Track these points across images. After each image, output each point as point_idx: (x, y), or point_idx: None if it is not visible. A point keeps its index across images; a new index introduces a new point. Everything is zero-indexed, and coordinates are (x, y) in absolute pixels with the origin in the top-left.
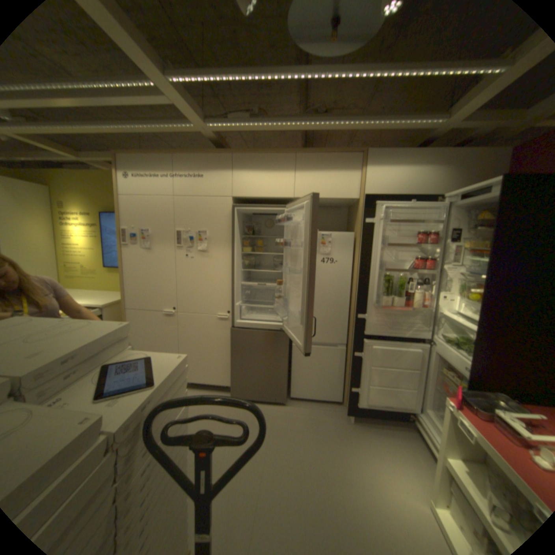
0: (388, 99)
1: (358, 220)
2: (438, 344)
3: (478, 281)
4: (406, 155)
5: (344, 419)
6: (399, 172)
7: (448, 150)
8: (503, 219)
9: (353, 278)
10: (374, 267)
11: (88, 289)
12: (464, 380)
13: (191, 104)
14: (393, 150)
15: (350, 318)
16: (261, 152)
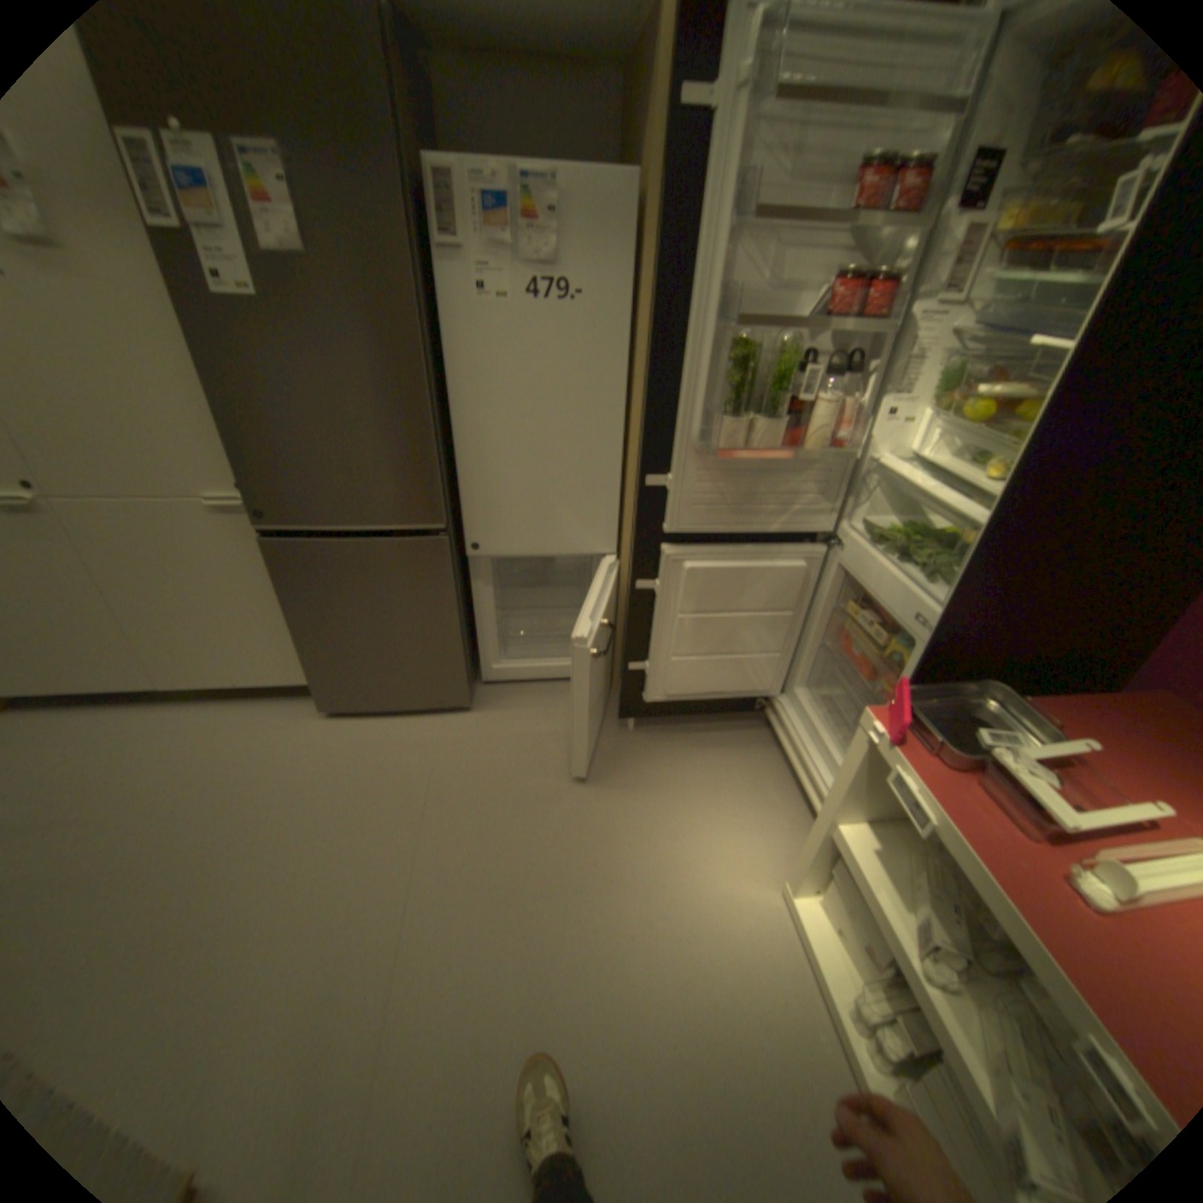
0: None
1: (653, 109)
2: (848, 544)
3: (1000, 357)
4: None
5: (612, 720)
6: None
7: None
8: None
9: (635, 354)
10: (702, 309)
11: None
12: (896, 630)
13: None
14: None
15: (626, 481)
16: None
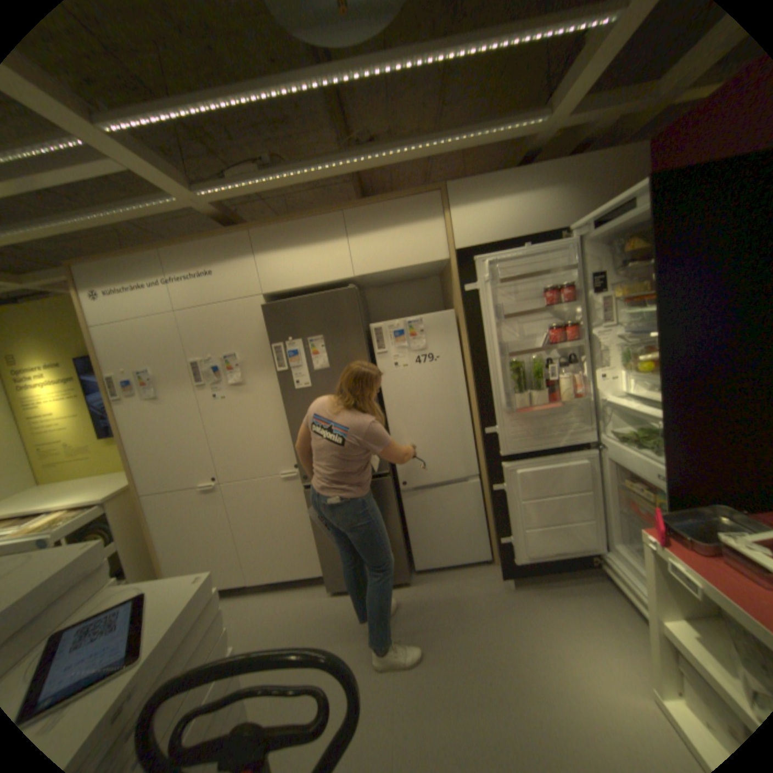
0: (457, 104)
1: (454, 290)
2: (608, 446)
3: (646, 343)
4: (501, 182)
5: (499, 585)
6: (497, 208)
7: (559, 163)
8: (663, 243)
9: (467, 376)
10: (492, 353)
11: (82, 477)
12: (658, 492)
13: (158, 164)
14: (482, 179)
15: (475, 434)
16: (290, 219)
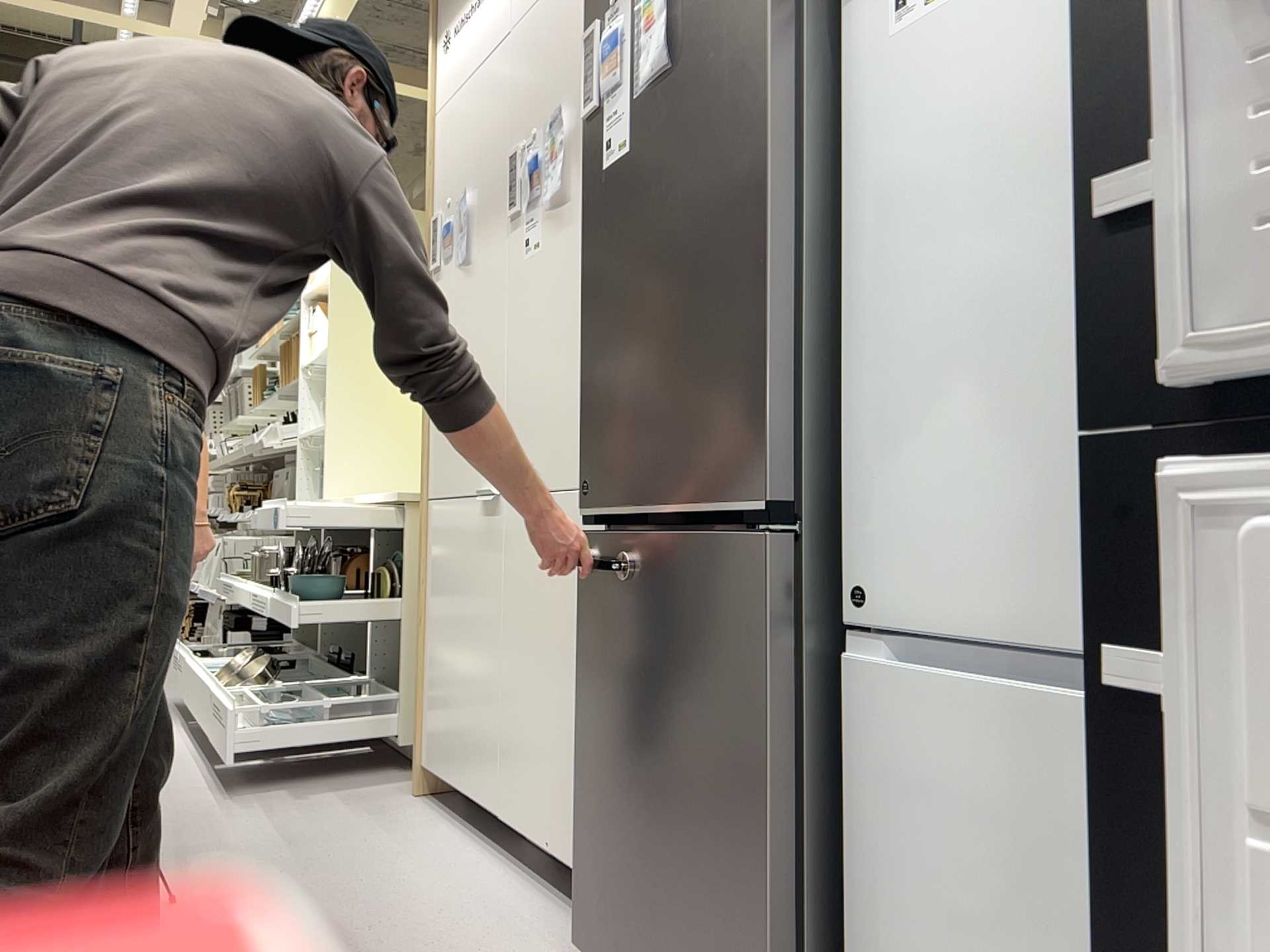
0: None
1: None
2: None
3: None
4: None
5: None
6: None
7: None
8: None
9: None
10: None
11: None
12: None
13: None
14: None
15: None
16: None
